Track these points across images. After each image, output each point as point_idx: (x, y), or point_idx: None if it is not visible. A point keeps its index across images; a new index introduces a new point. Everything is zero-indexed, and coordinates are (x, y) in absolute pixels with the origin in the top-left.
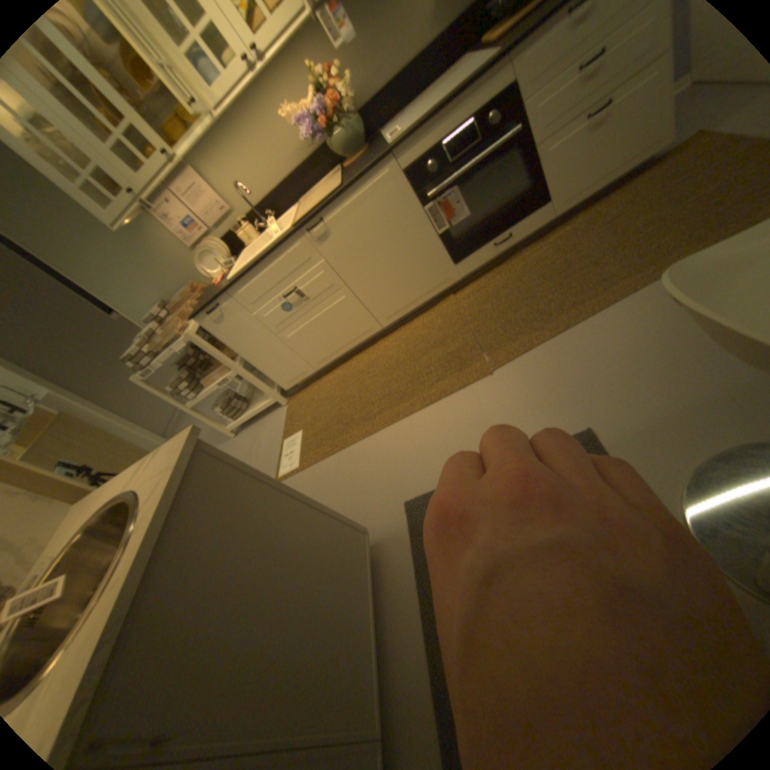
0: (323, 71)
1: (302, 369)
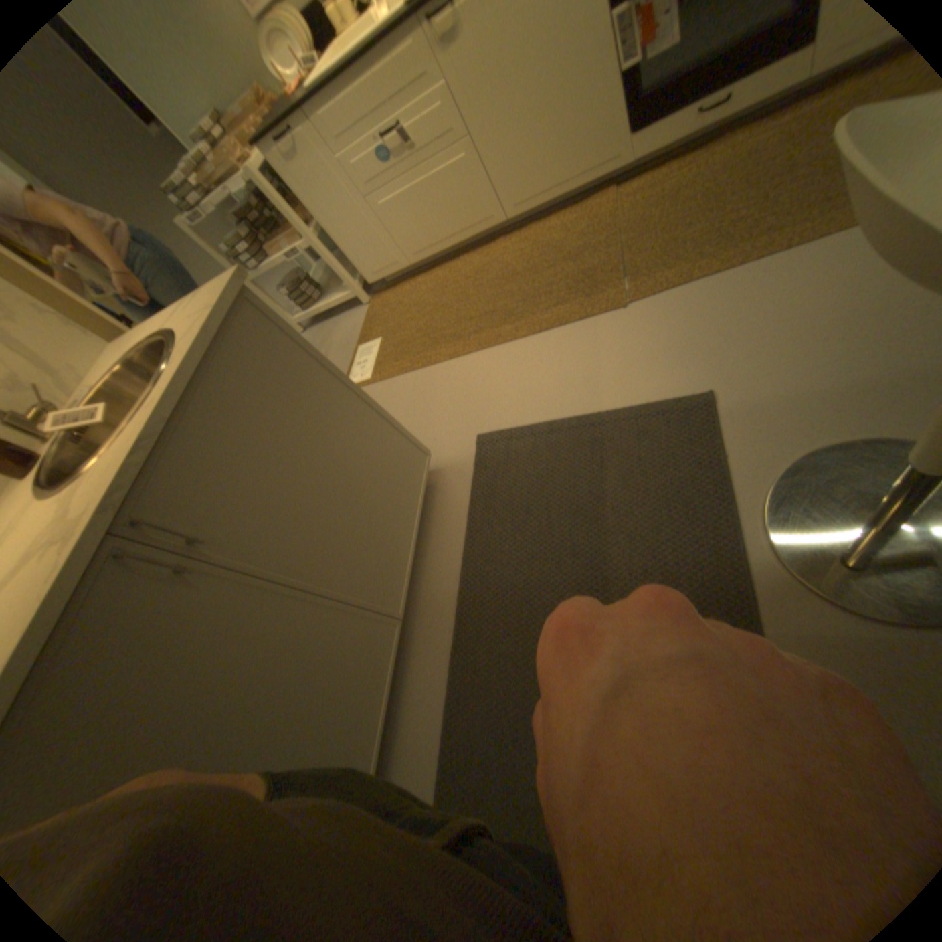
0: None
1: (393, 258)
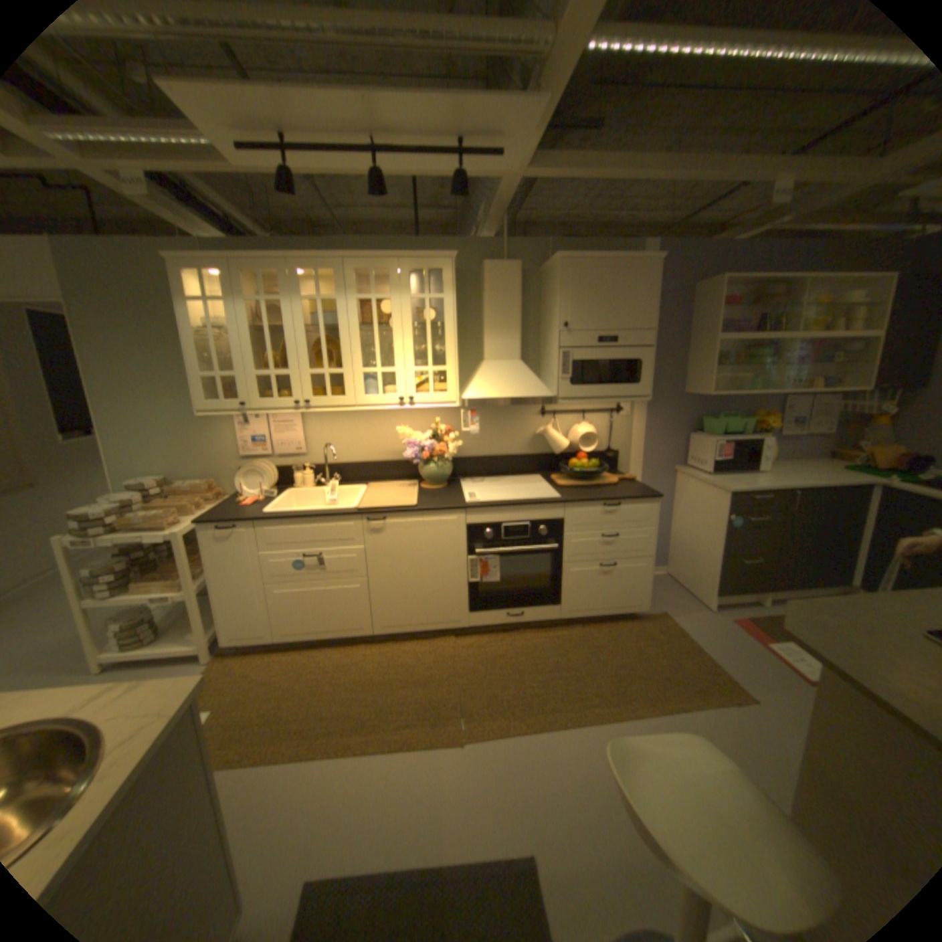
0: (444, 429)
1: (259, 634)
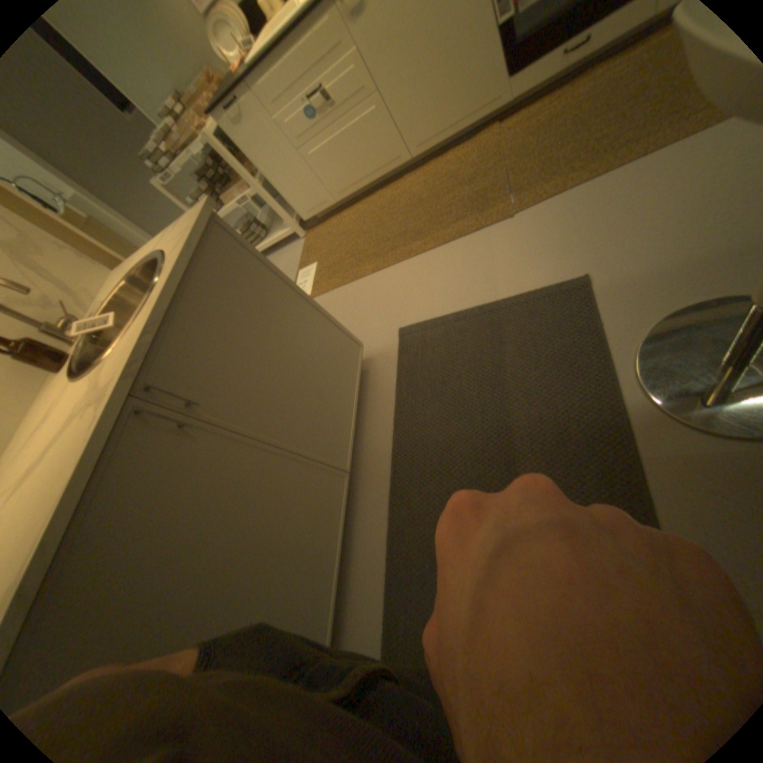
0: None
1: (322, 198)
